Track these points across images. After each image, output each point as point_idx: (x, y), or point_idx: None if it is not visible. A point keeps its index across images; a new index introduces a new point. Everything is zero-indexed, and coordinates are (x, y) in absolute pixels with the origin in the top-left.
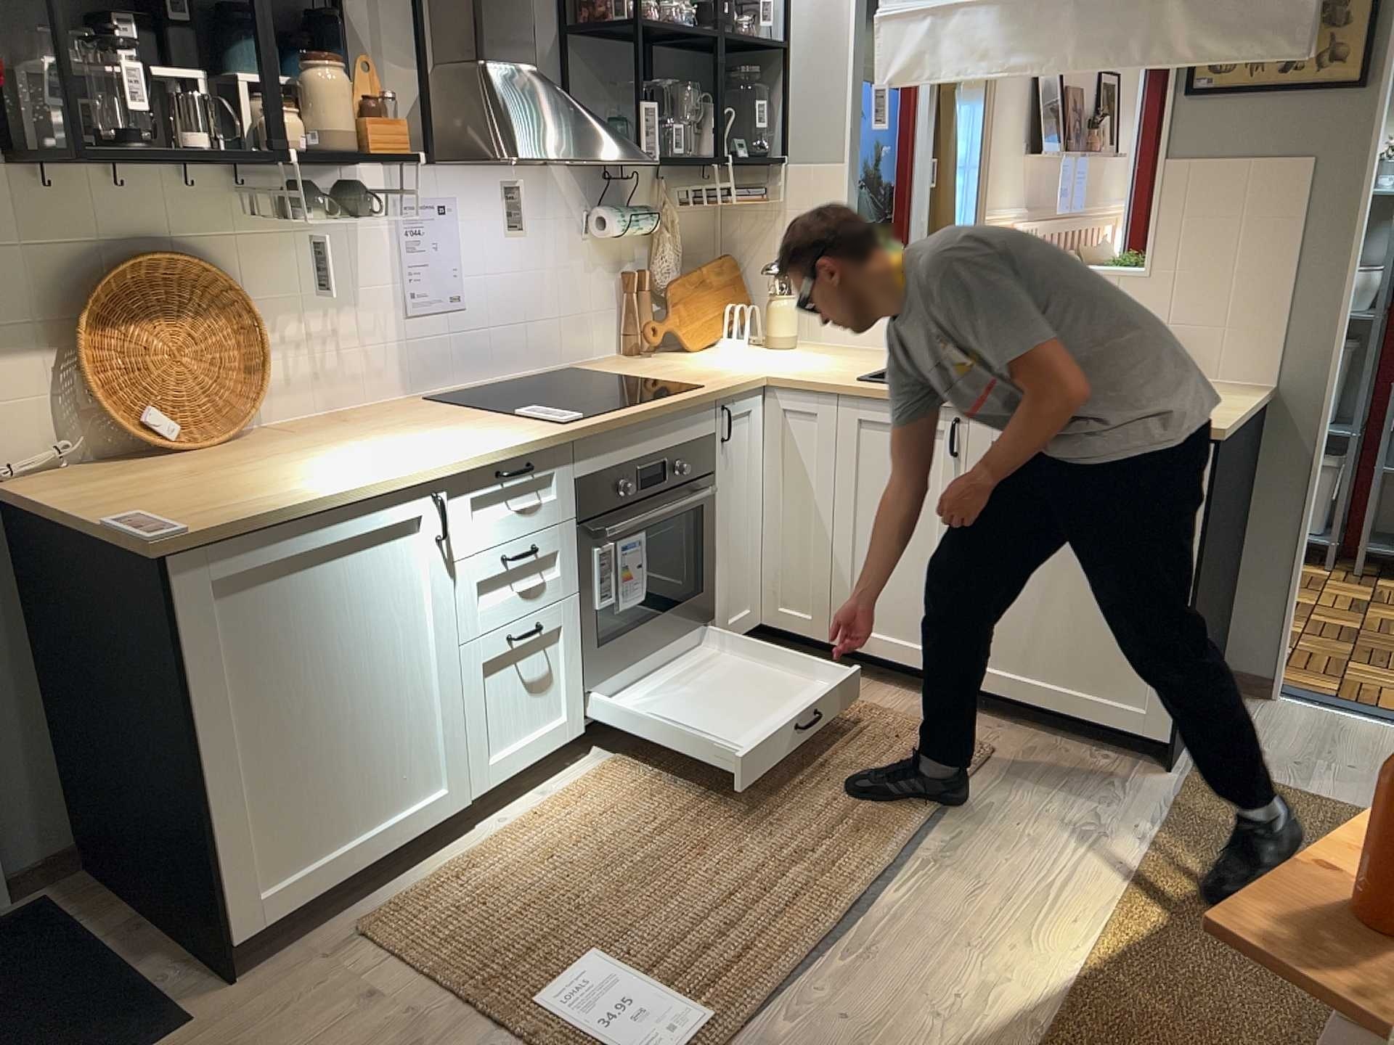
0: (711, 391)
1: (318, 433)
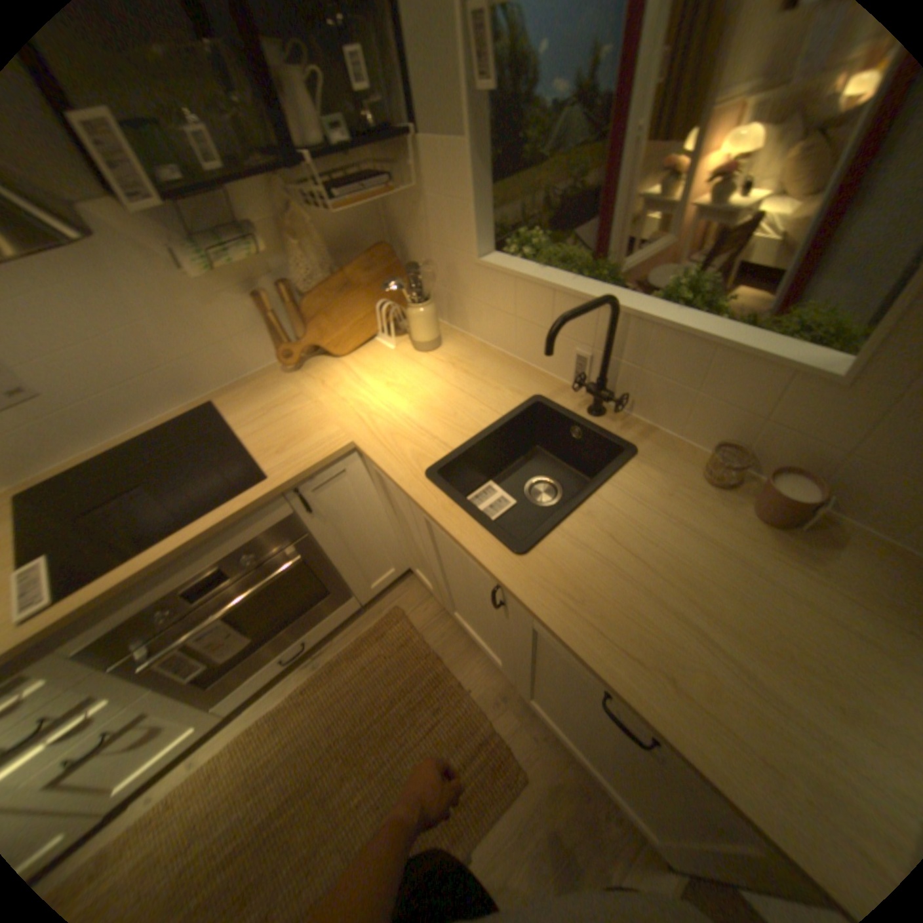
0: (261, 494)
1: None
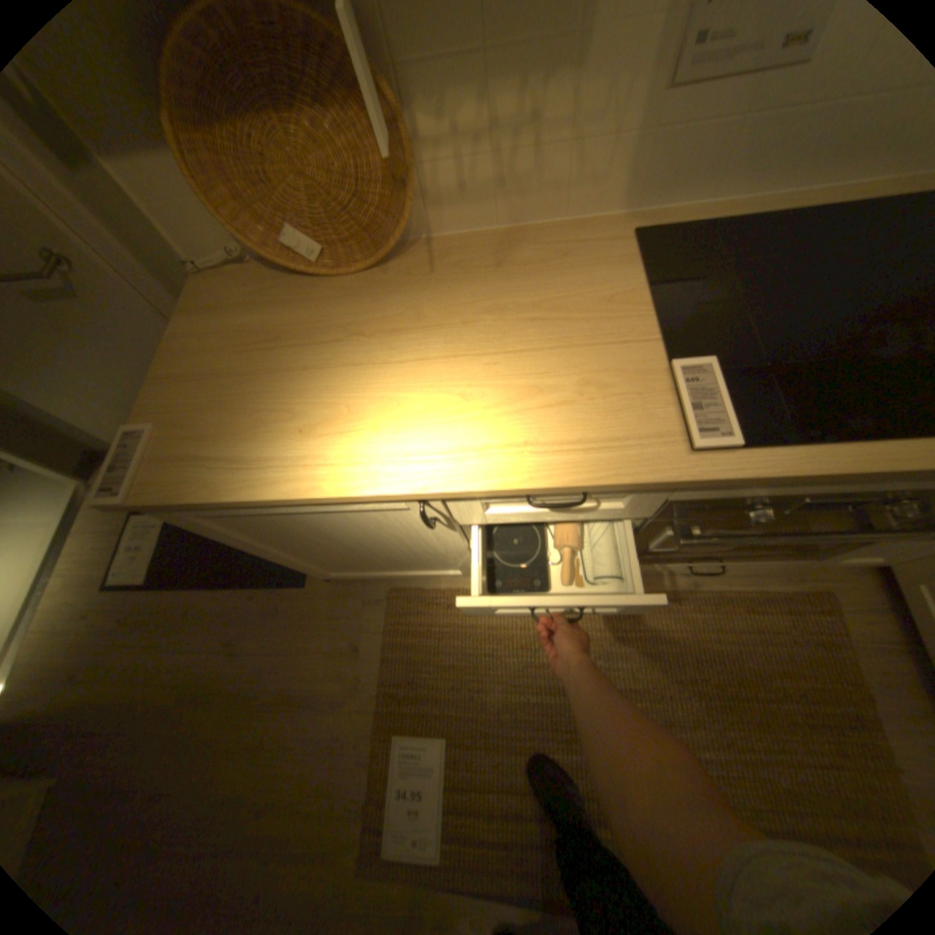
0: None
1: (449, 280)
